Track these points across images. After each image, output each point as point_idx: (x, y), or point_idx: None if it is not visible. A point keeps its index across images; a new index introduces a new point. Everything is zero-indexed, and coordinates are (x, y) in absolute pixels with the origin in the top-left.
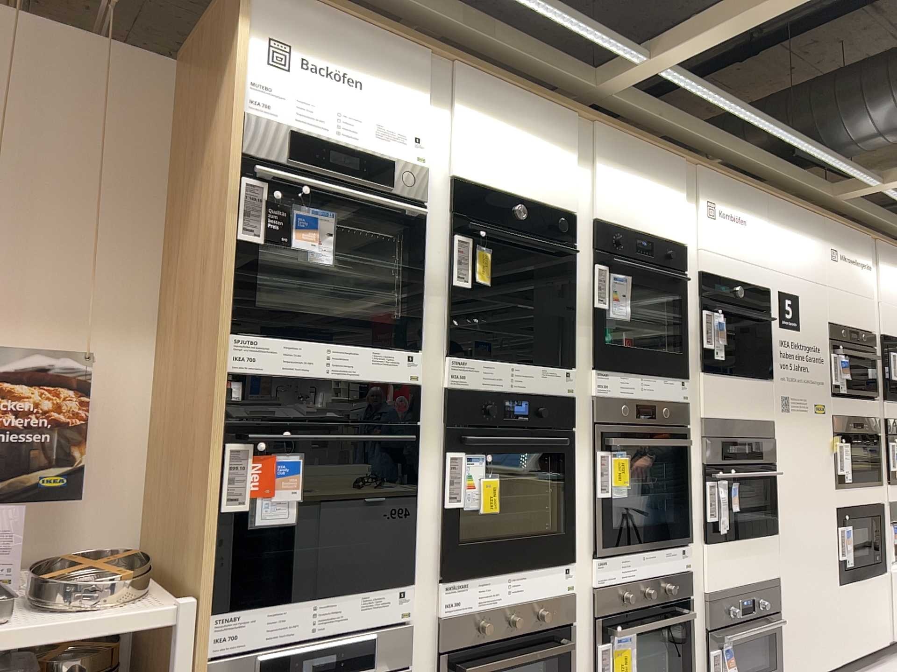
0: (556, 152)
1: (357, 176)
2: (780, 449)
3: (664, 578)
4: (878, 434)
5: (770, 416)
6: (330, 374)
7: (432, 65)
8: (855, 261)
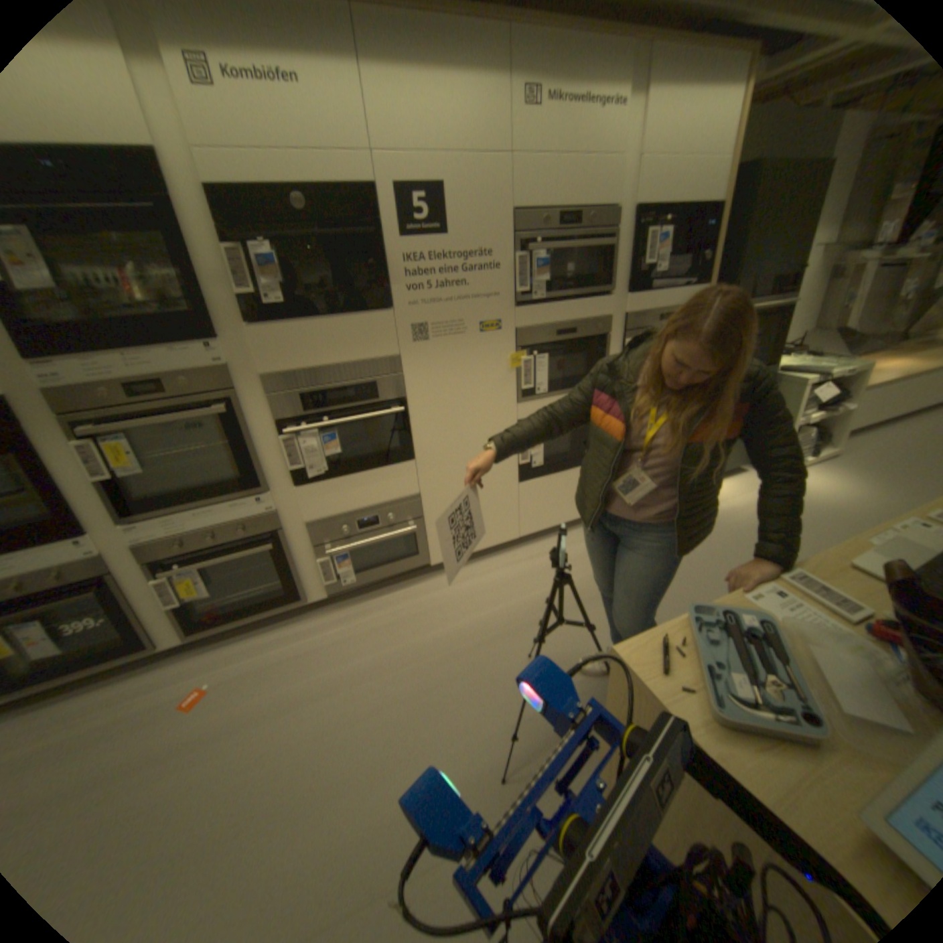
0: None
1: None
2: (413, 384)
3: (231, 525)
4: (613, 334)
5: (392, 352)
6: None
7: None
8: (594, 93)
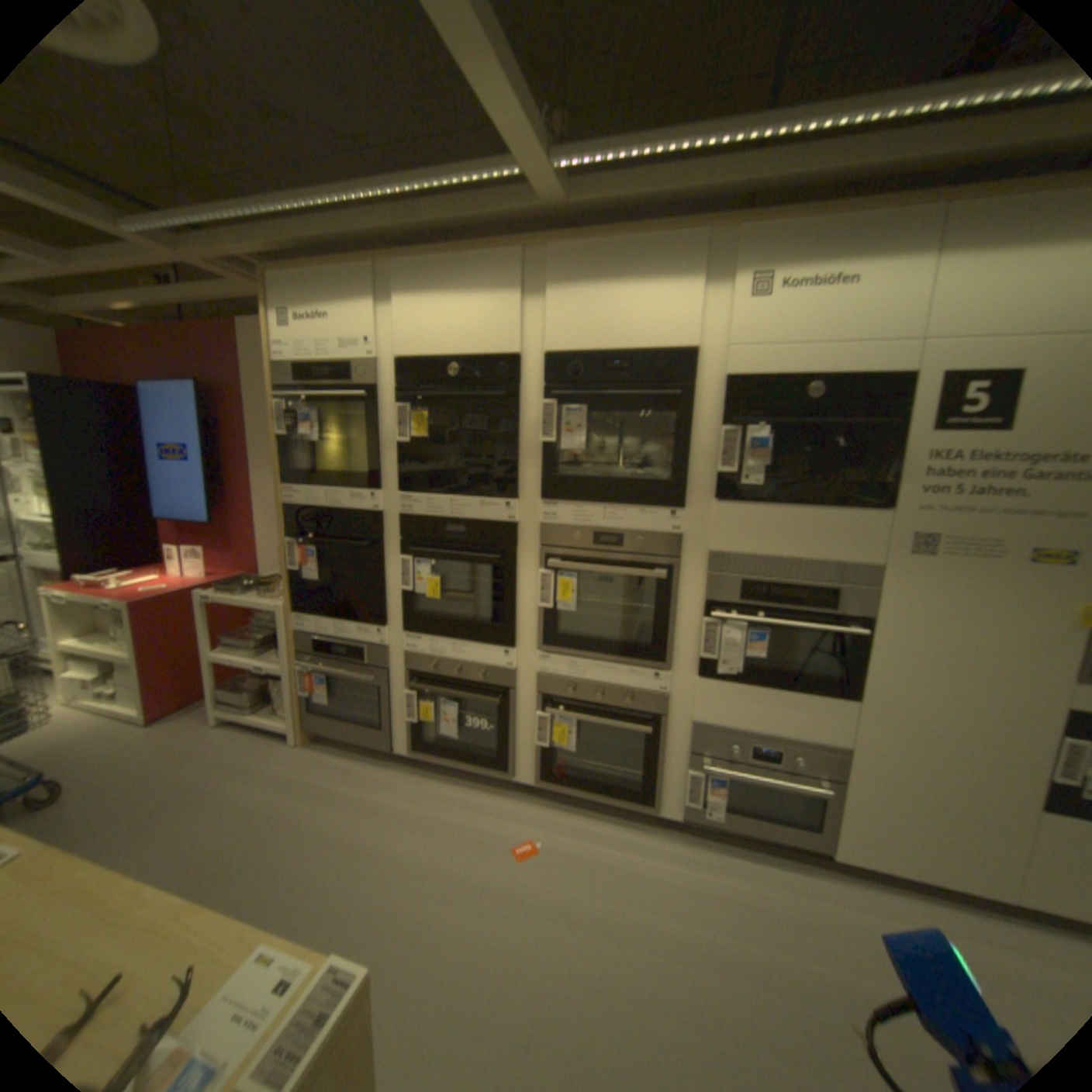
0: (491, 301)
1: (327, 383)
2: (893, 605)
3: (622, 691)
4: None
5: (875, 560)
6: (327, 507)
7: (372, 274)
8: None
